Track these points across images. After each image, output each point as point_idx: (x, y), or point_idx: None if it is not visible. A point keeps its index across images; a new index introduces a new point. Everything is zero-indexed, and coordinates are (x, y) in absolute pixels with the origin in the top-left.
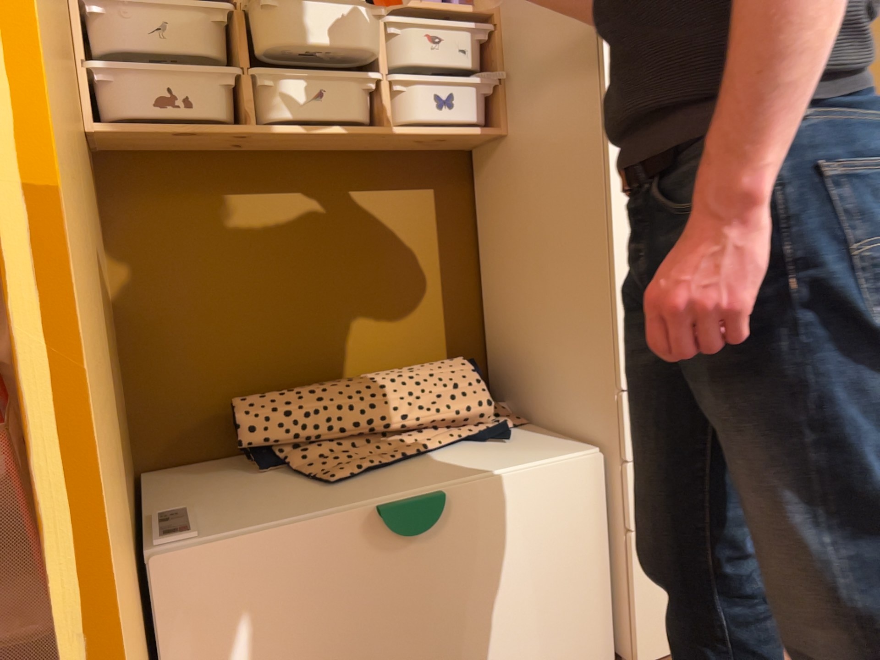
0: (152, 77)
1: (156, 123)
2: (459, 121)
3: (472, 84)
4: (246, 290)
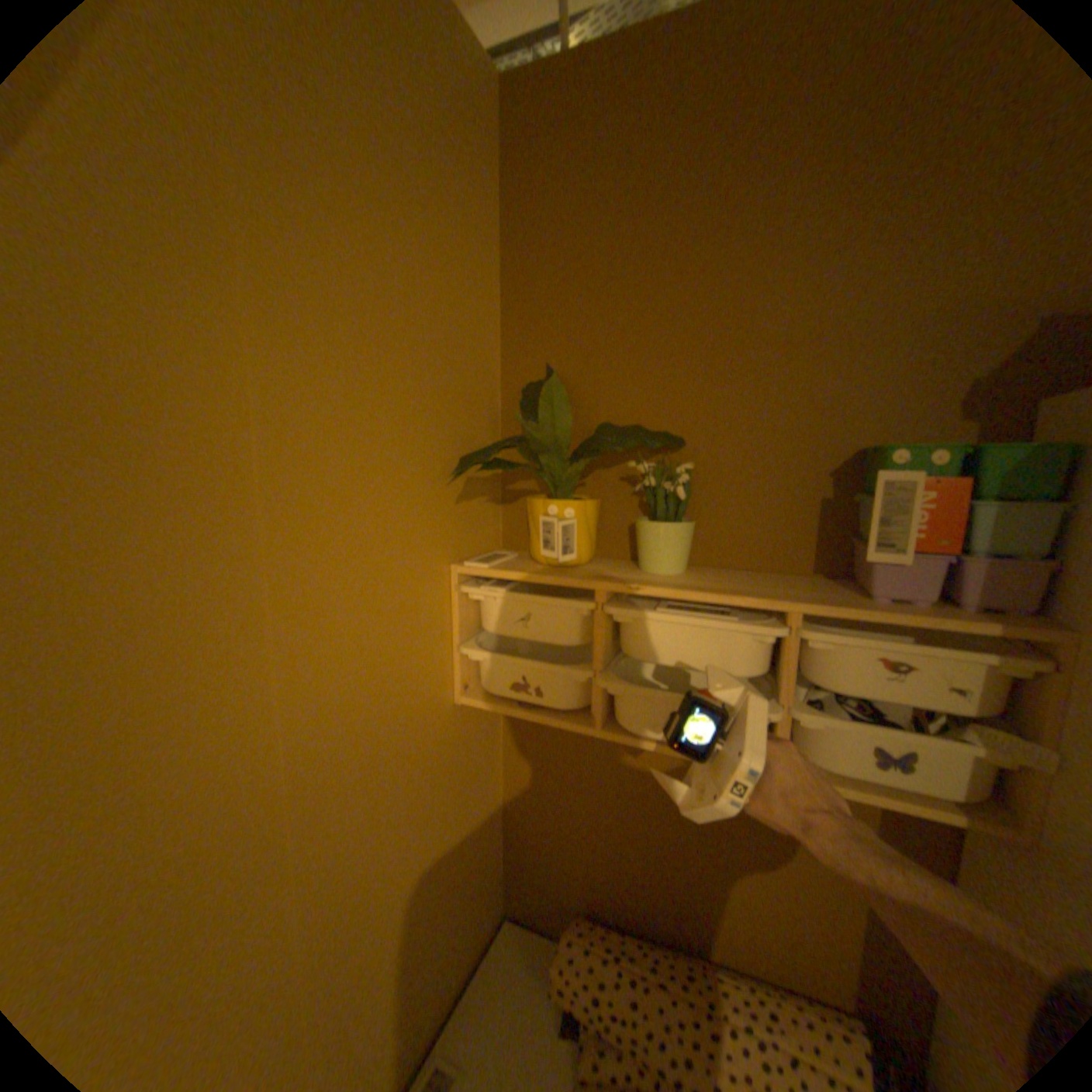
0: (511, 661)
1: (511, 702)
2: (923, 795)
3: (965, 750)
4: (611, 817)
